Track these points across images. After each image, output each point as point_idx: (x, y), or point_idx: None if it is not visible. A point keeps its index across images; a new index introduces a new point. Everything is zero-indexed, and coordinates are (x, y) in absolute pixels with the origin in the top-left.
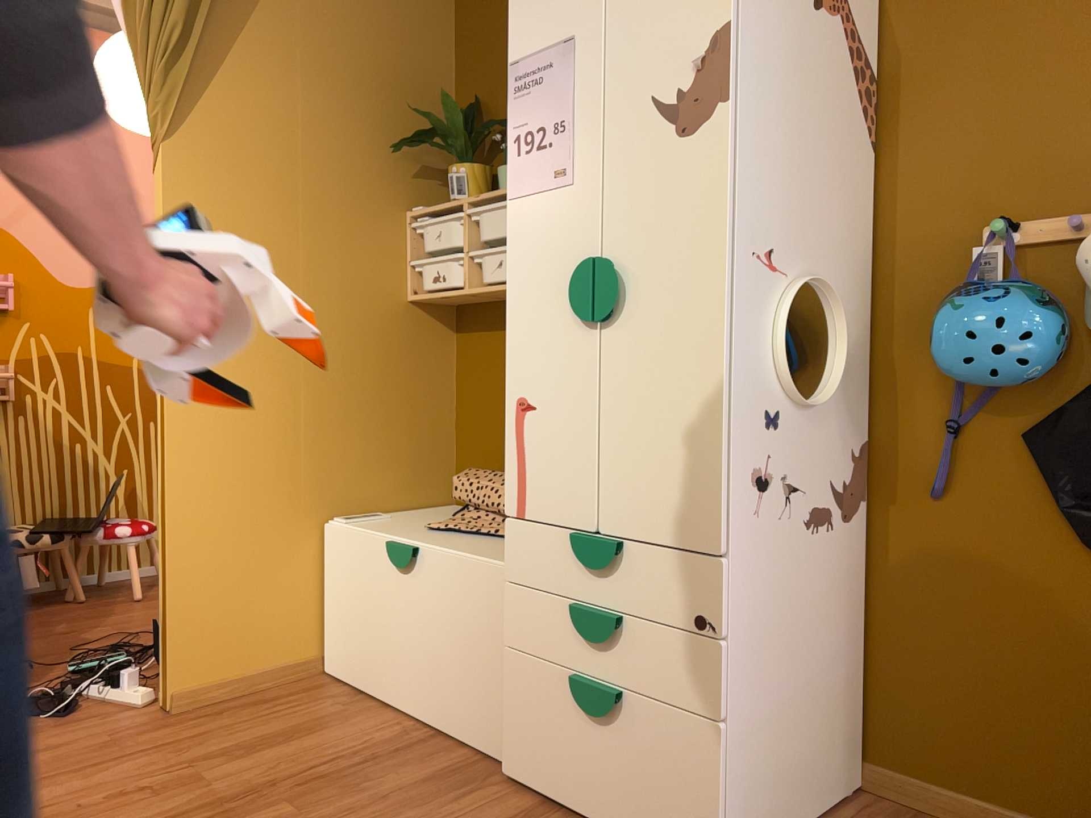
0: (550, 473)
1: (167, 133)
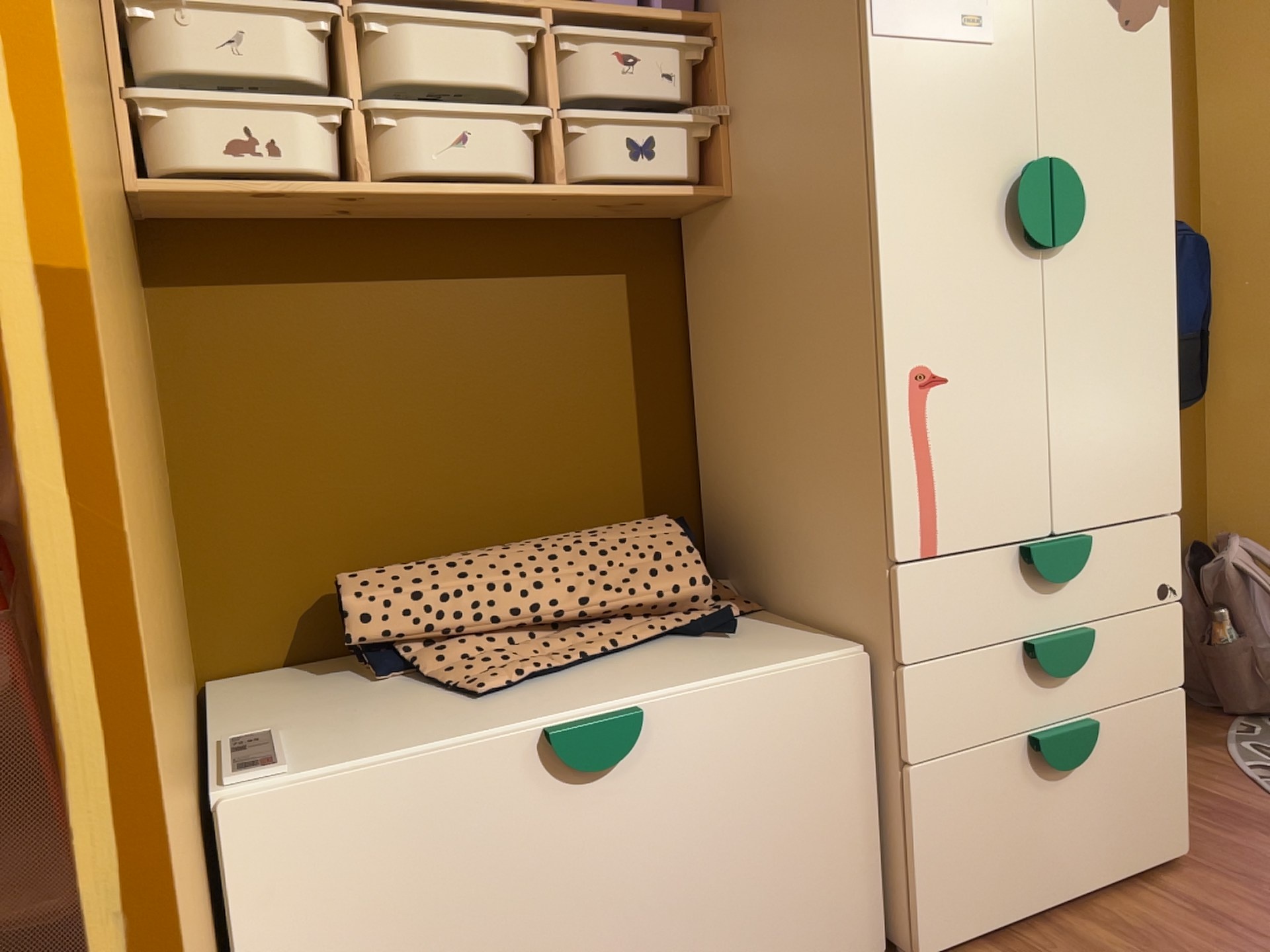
0: (979, 472)
1: None
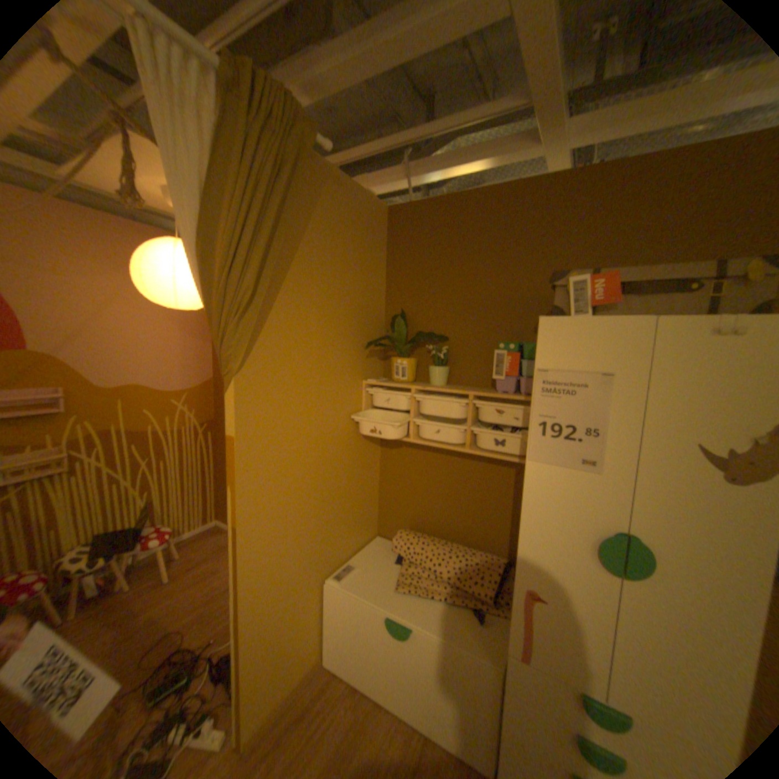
0: (559, 648)
1: (237, 370)
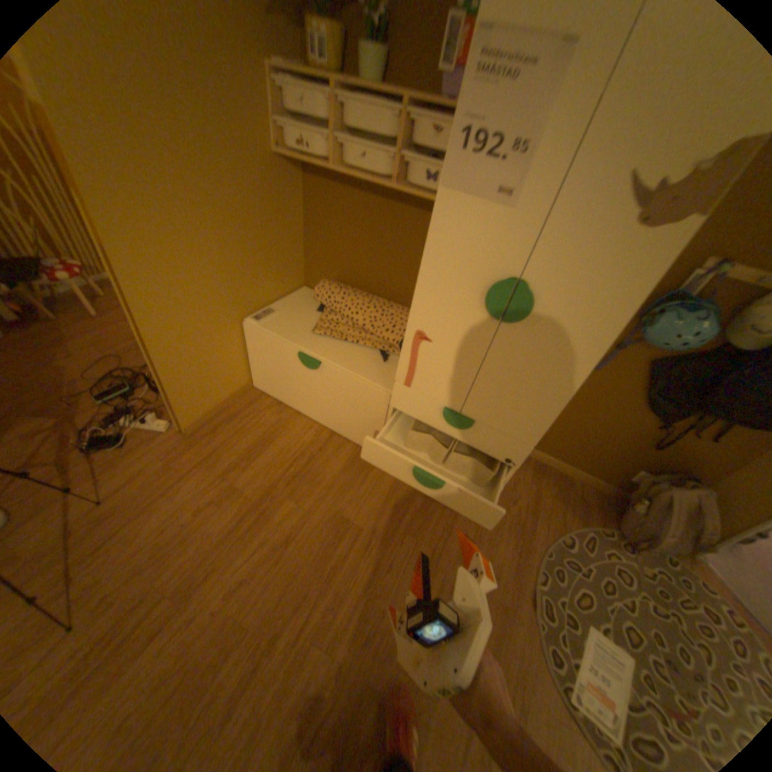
0: (433, 377)
1: None
